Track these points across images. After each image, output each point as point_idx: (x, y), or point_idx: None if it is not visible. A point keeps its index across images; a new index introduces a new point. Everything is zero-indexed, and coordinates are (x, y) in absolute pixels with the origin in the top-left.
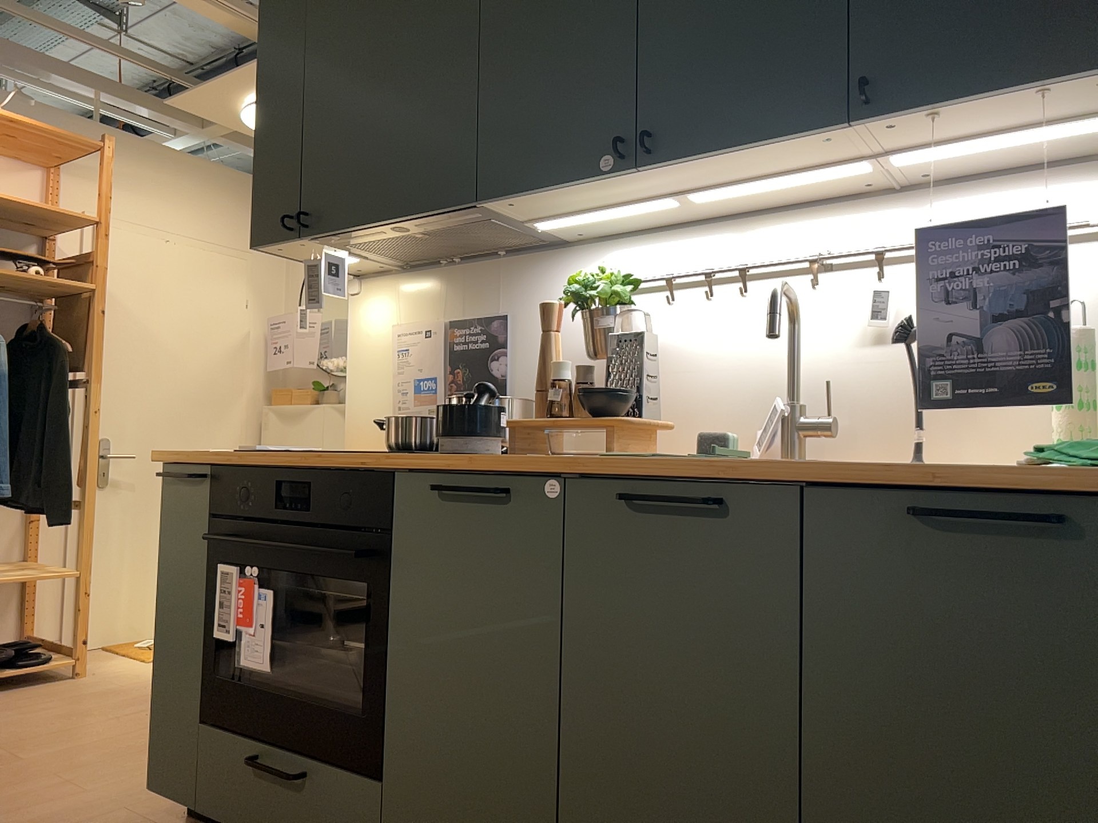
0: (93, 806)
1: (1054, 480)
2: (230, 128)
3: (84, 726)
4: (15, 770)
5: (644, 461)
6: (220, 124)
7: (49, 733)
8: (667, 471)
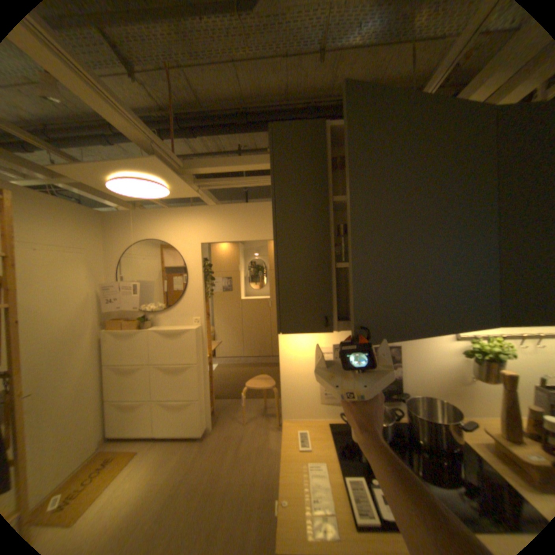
0: None
1: None
2: (87, 184)
3: None
4: None
5: None
6: (80, 181)
7: None
8: None
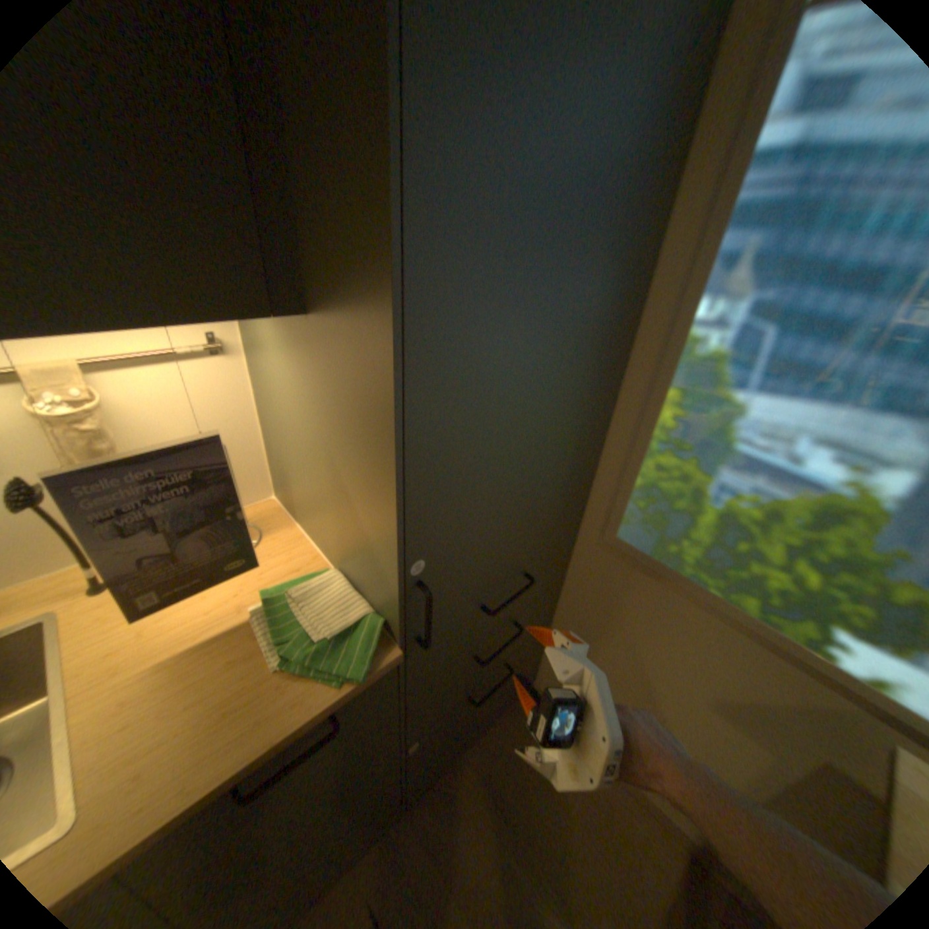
0: None
1: (320, 703)
2: None
3: None
4: None
5: None
6: None
7: None
8: None
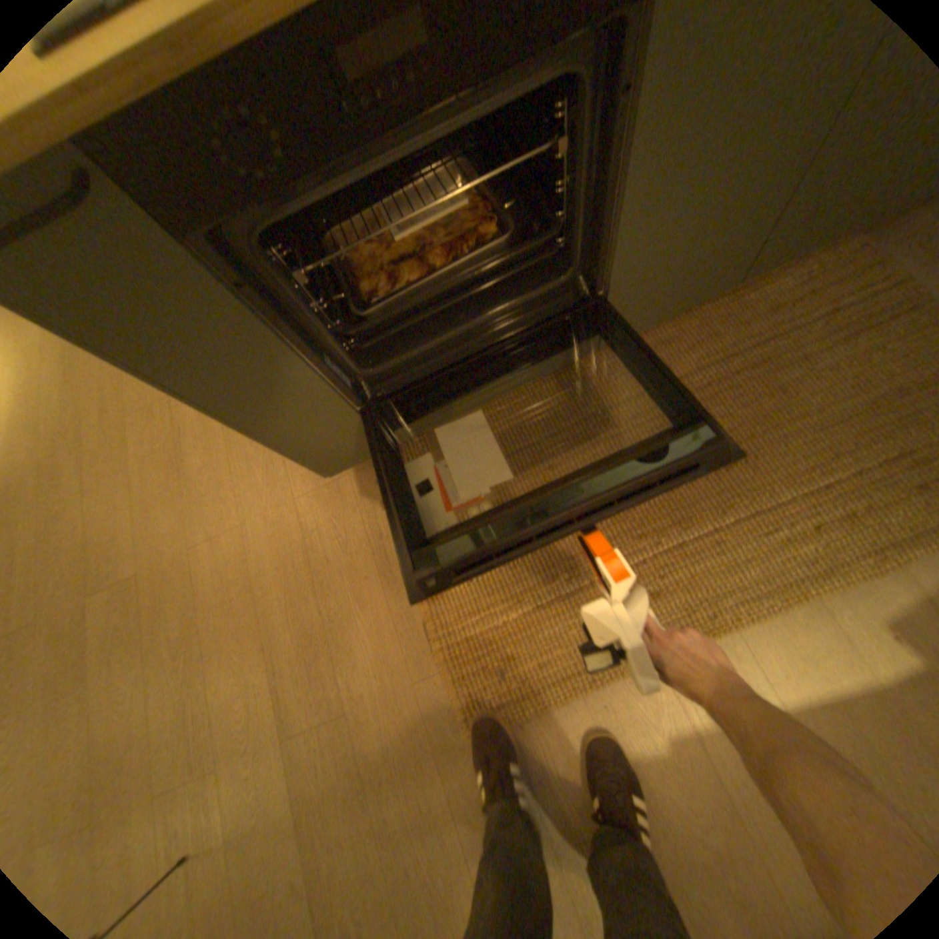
0: (270, 520)
1: None
2: None
3: (83, 522)
4: (153, 580)
5: None
6: None
7: (79, 551)
8: None
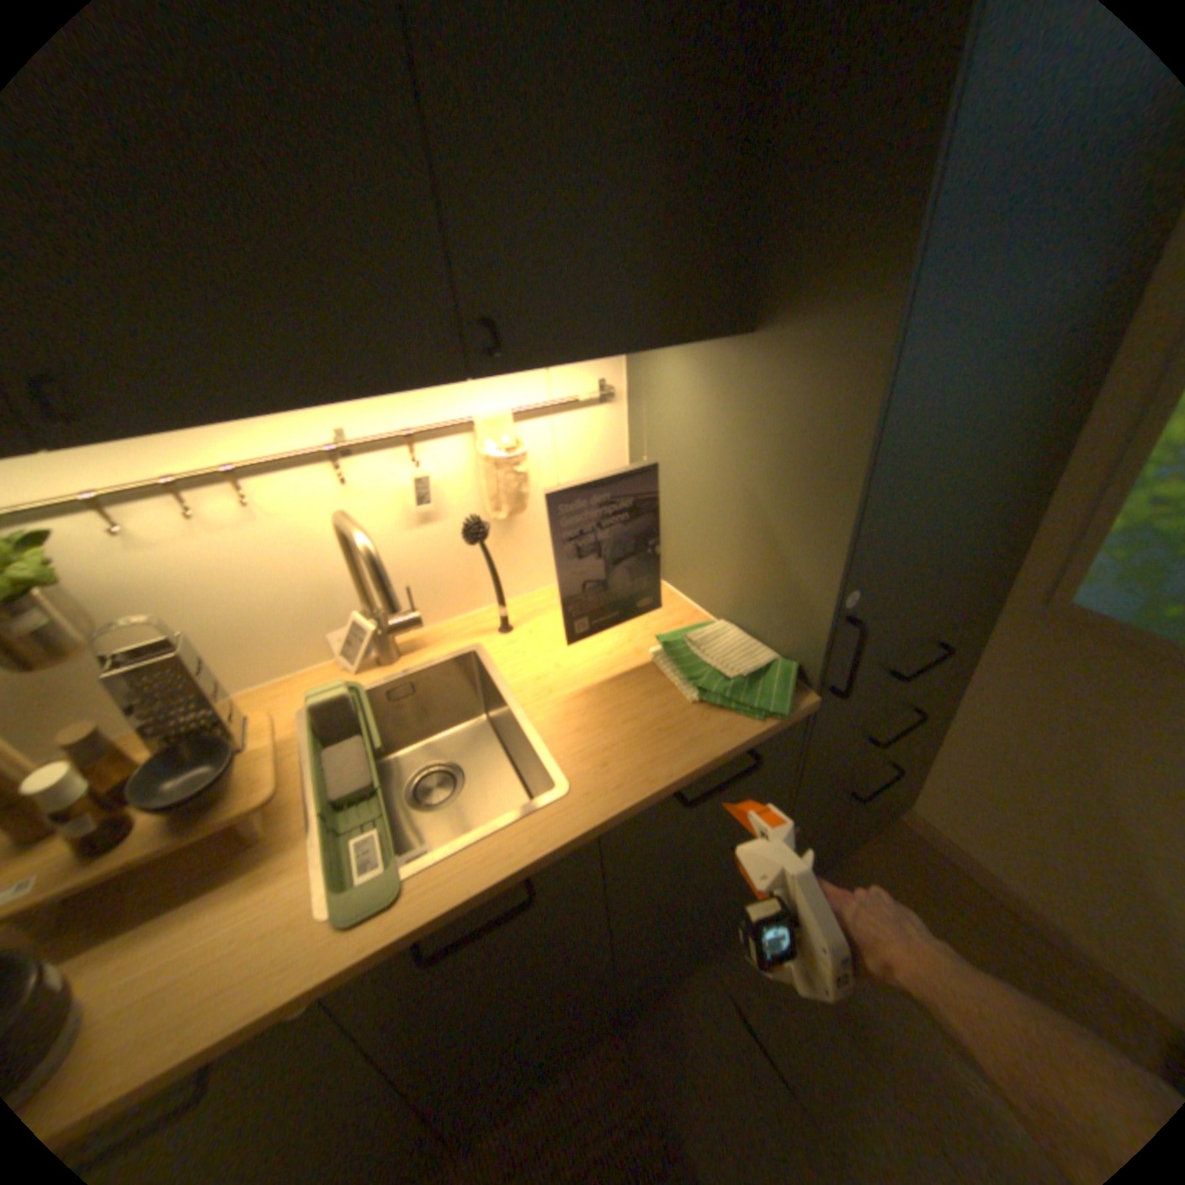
0: None
1: (745, 734)
2: None
3: None
4: None
5: (411, 904)
6: None
7: None
8: (450, 900)
